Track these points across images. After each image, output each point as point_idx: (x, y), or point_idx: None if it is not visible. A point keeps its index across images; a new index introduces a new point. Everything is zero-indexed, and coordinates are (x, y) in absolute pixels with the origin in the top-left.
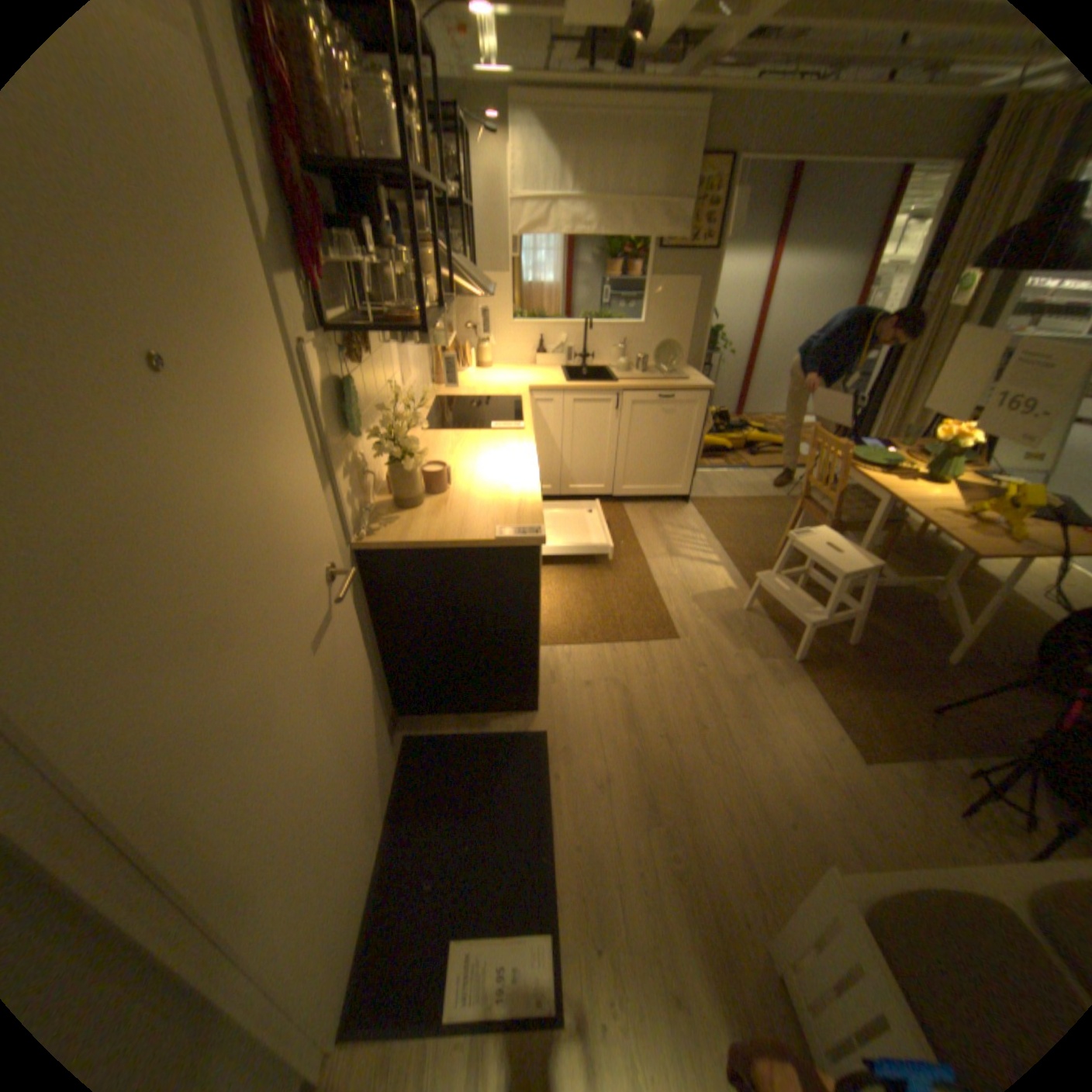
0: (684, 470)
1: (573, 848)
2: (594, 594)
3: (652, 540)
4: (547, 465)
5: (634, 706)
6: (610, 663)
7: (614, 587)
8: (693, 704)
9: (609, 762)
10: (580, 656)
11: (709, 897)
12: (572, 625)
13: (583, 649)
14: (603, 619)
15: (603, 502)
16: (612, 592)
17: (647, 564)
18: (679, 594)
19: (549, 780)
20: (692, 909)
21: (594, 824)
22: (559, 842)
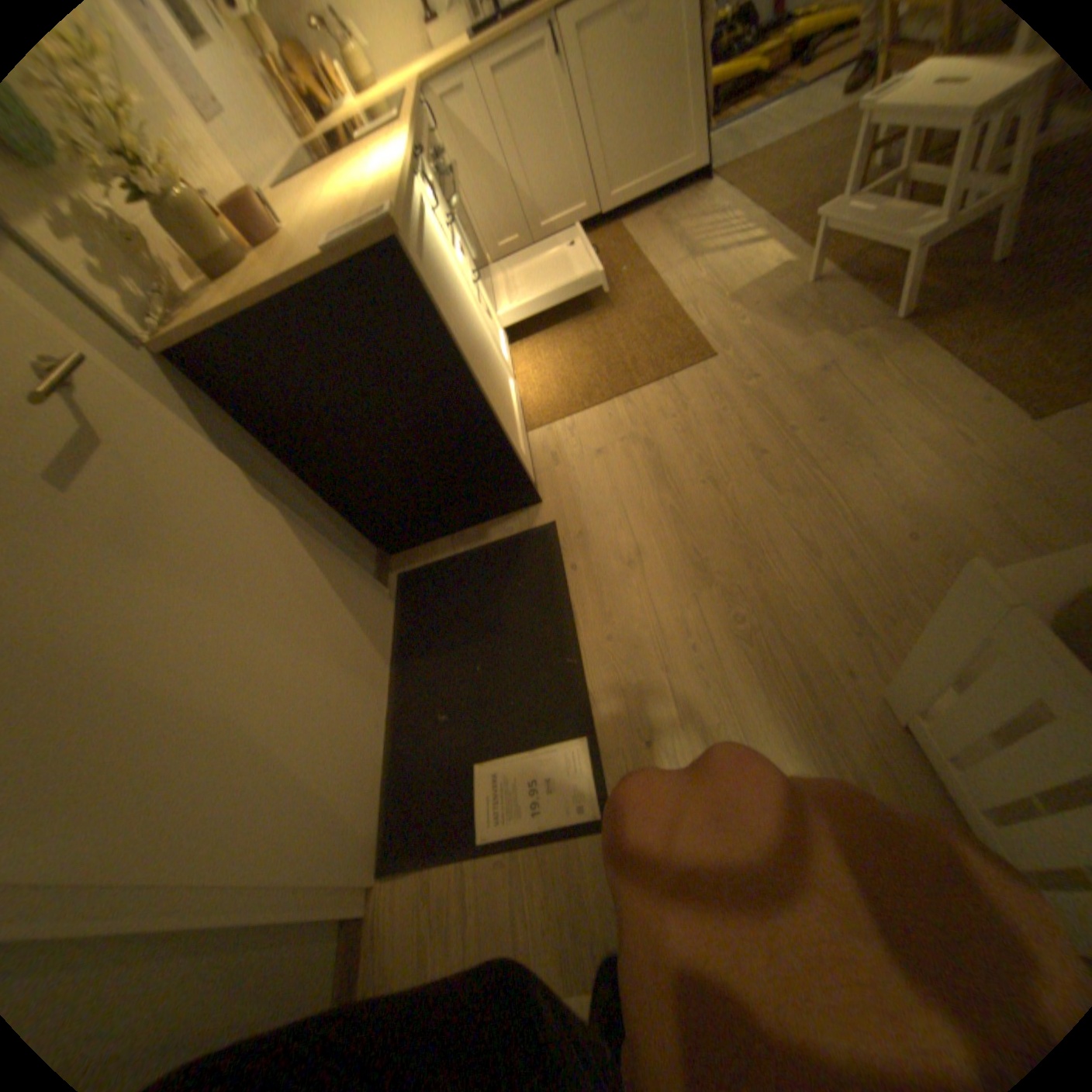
0: (696, 129)
1: (603, 639)
2: (595, 344)
3: (666, 248)
4: (500, 203)
5: (662, 458)
6: (625, 417)
7: (620, 326)
8: (744, 428)
9: (637, 532)
10: (586, 423)
11: (791, 652)
12: (571, 391)
13: (588, 414)
14: (610, 369)
15: (595, 230)
16: (619, 333)
17: (662, 280)
18: (711, 300)
19: (565, 574)
20: (768, 671)
21: (626, 606)
22: (585, 638)
